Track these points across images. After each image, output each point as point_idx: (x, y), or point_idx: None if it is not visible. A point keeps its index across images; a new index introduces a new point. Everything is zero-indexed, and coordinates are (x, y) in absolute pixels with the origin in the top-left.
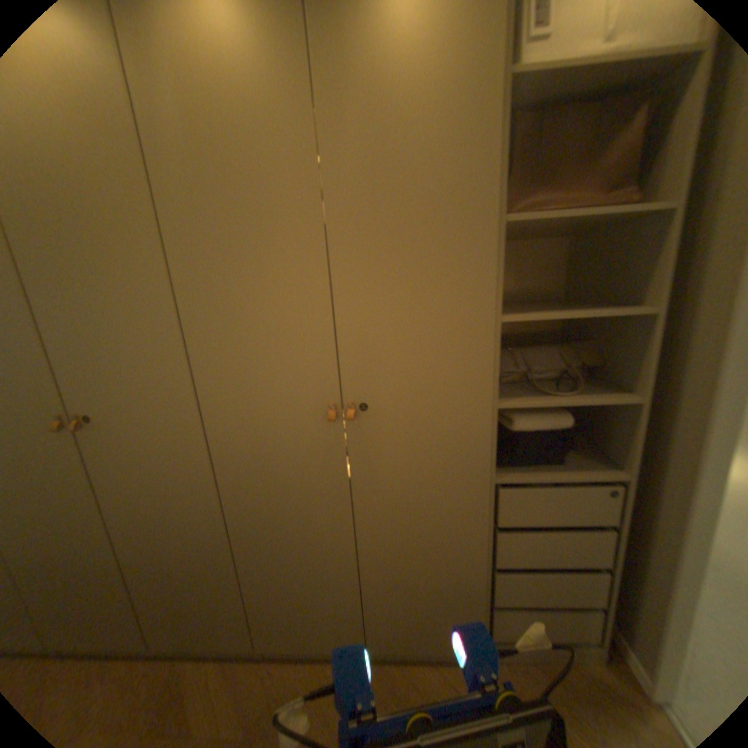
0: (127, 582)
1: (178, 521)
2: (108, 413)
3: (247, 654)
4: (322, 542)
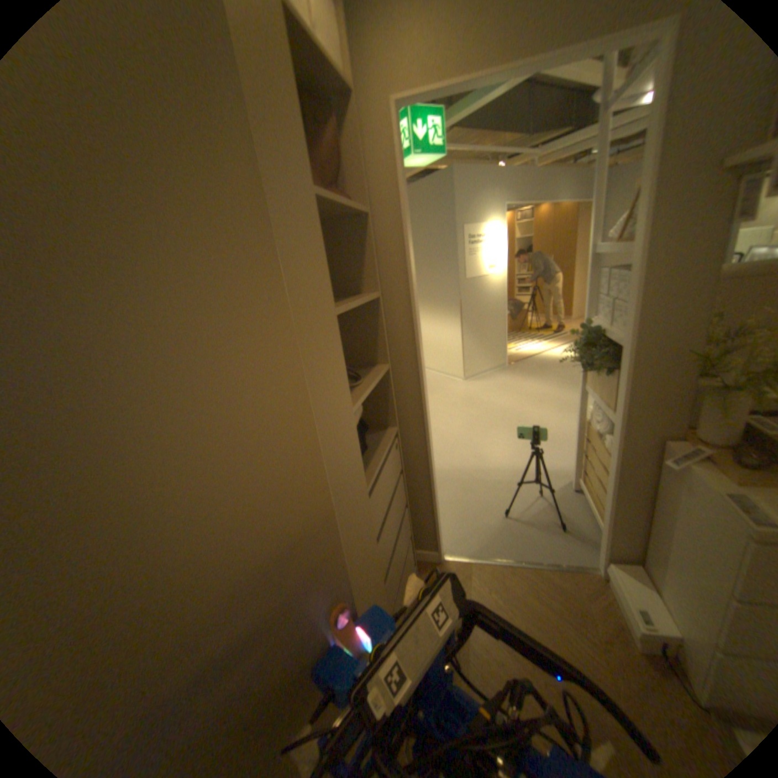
0: None
1: None
2: None
3: None
4: None
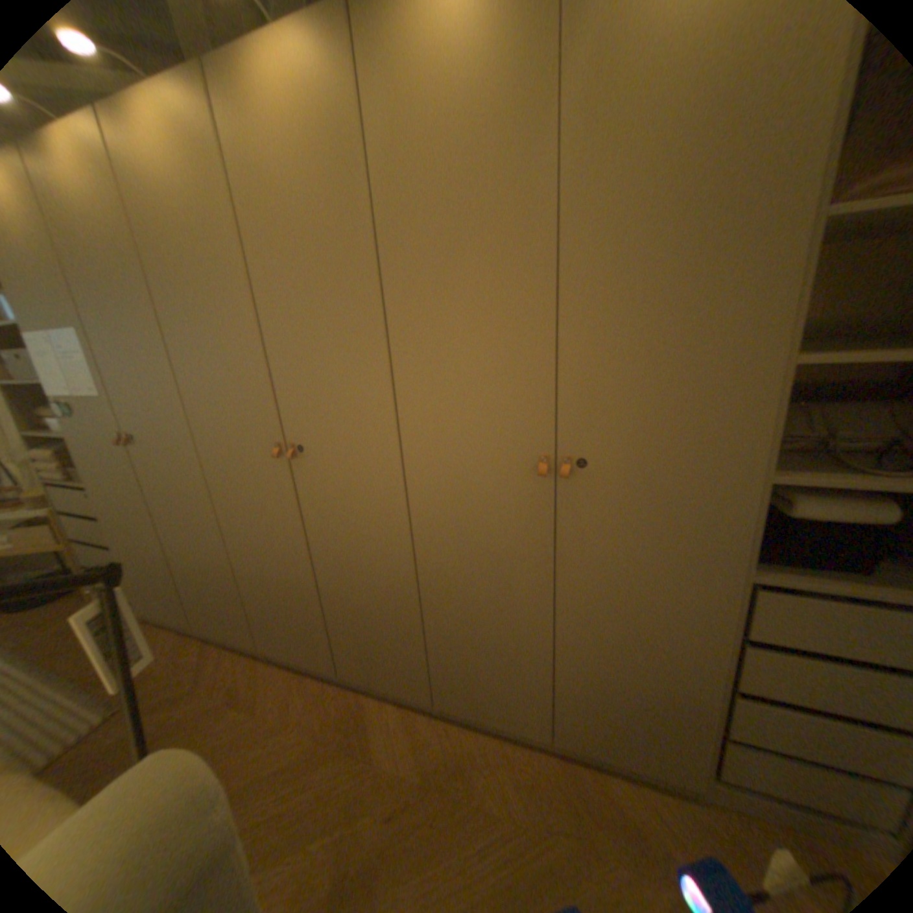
0: (323, 610)
1: (371, 560)
2: (318, 445)
3: (425, 708)
4: (515, 610)
